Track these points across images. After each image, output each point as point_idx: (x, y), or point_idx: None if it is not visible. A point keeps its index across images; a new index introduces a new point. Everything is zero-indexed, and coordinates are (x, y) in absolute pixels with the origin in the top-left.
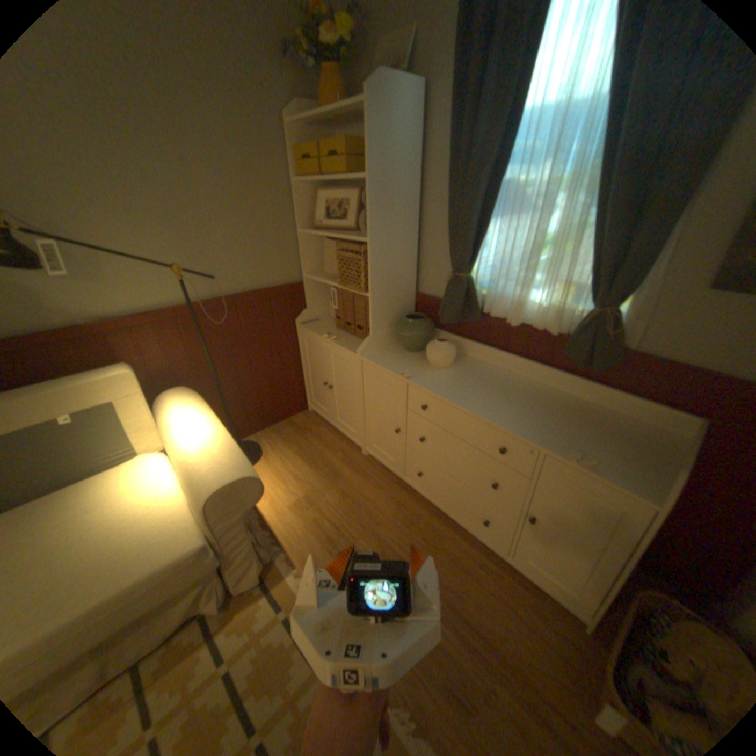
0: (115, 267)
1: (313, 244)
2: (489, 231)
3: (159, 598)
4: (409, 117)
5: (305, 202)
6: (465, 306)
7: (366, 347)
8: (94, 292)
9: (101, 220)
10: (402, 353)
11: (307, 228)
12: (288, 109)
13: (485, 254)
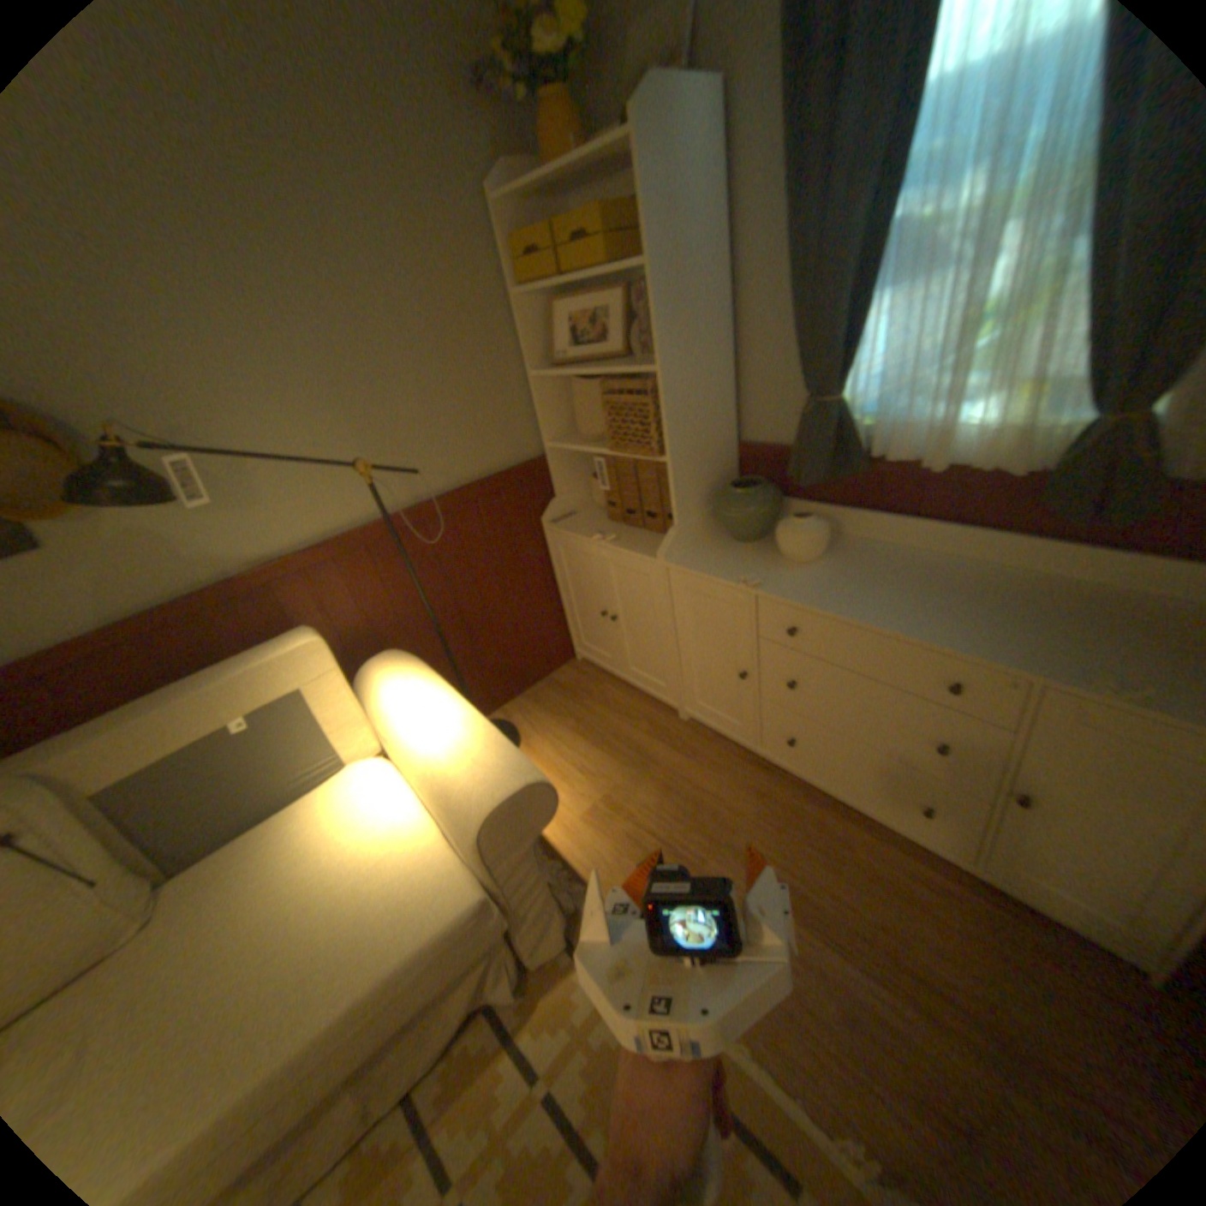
0: (272, 479)
1: (555, 392)
2: (873, 315)
3: (432, 989)
4: (703, 146)
5: (534, 324)
6: (837, 451)
7: (672, 544)
8: (247, 524)
9: (242, 410)
10: (732, 545)
11: (543, 367)
12: (492, 178)
13: (865, 356)
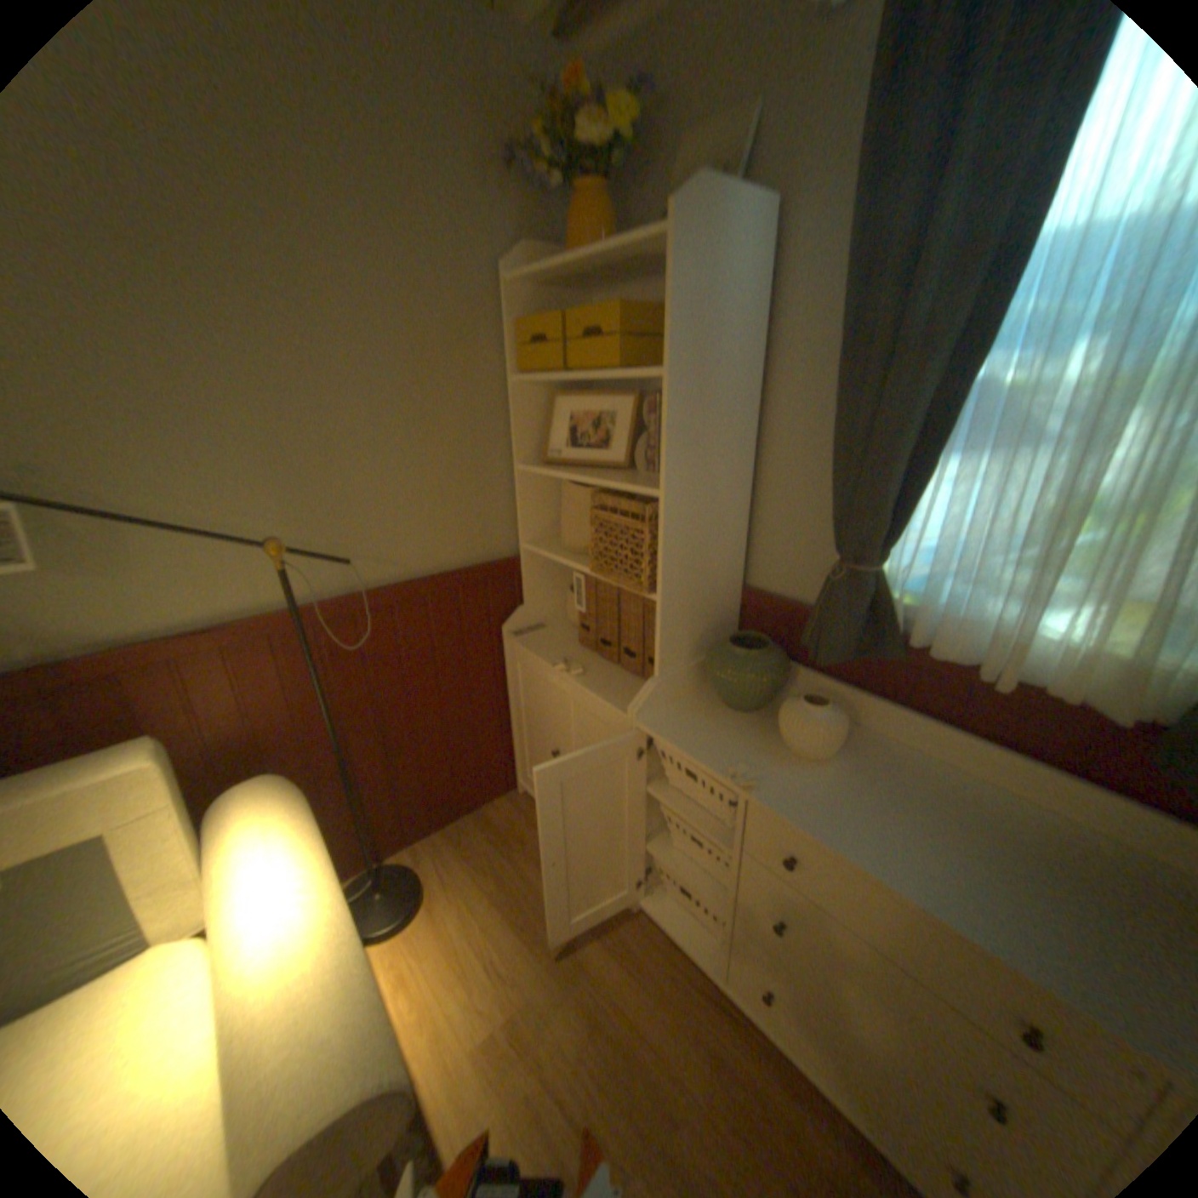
0: (153, 544)
1: (542, 490)
2: (935, 482)
3: None
4: (750, 261)
5: (530, 415)
6: (869, 629)
7: (648, 699)
8: (103, 595)
9: (131, 457)
10: (722, 712)
11: (533, 461)
12: (509, 257)
13: (917, 526)
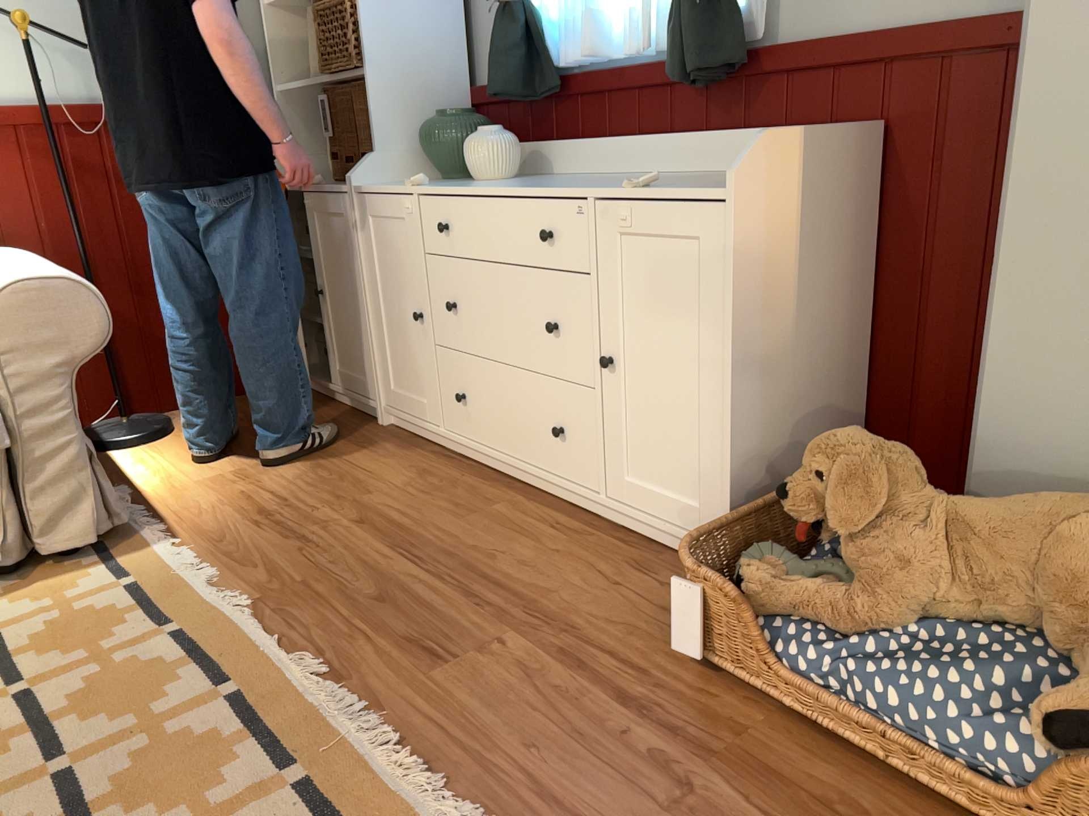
0: None
1: (293, 37)
2: None
3: None
4: None
5: None
6: (522, 64)
7: (362, 171)
8: None
9: None
10: (432, 182)
11: (280, 5)
12: None
13: None
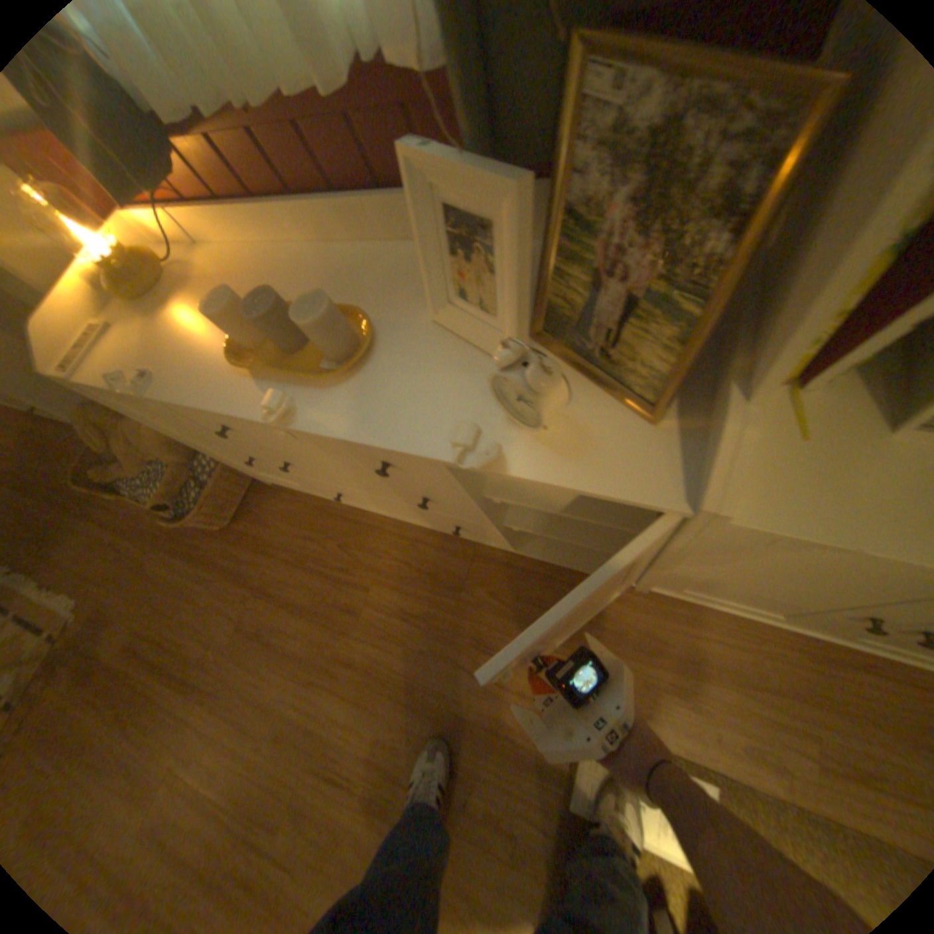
0: None
1: None
2: None
3: None
4: None
5: None
6: None
7: None
8: None
9: None
10: None
11: None
12: None
13: None
